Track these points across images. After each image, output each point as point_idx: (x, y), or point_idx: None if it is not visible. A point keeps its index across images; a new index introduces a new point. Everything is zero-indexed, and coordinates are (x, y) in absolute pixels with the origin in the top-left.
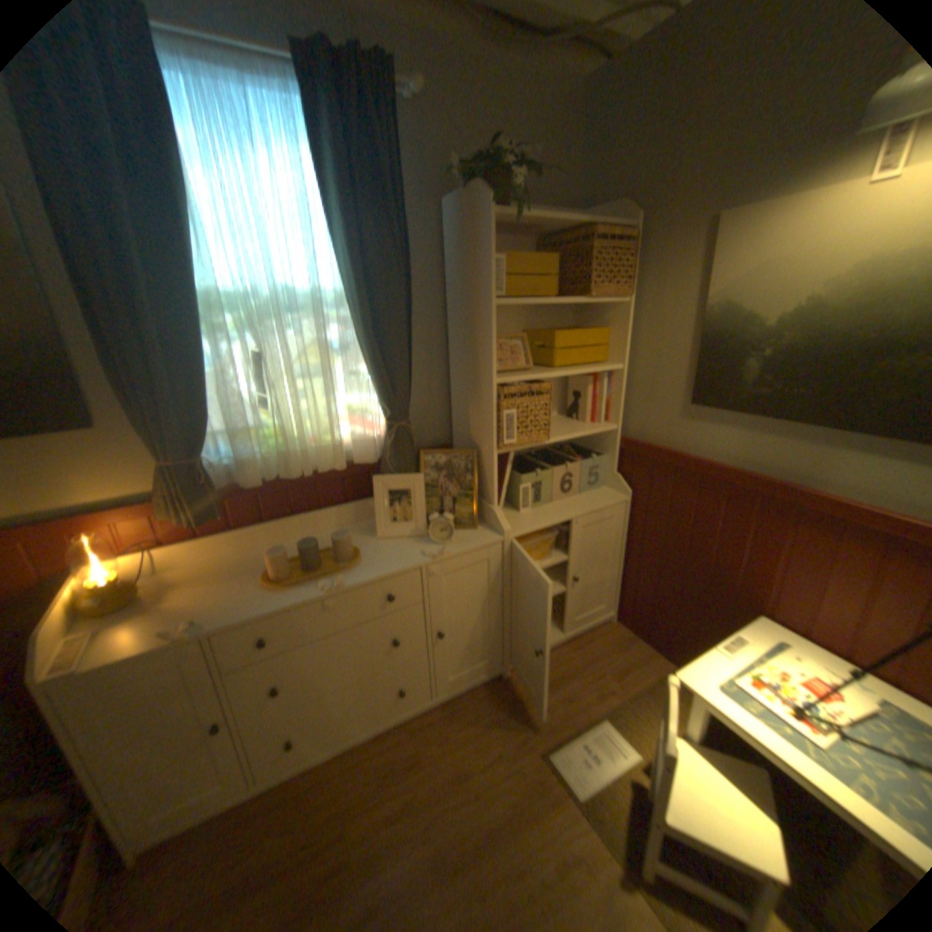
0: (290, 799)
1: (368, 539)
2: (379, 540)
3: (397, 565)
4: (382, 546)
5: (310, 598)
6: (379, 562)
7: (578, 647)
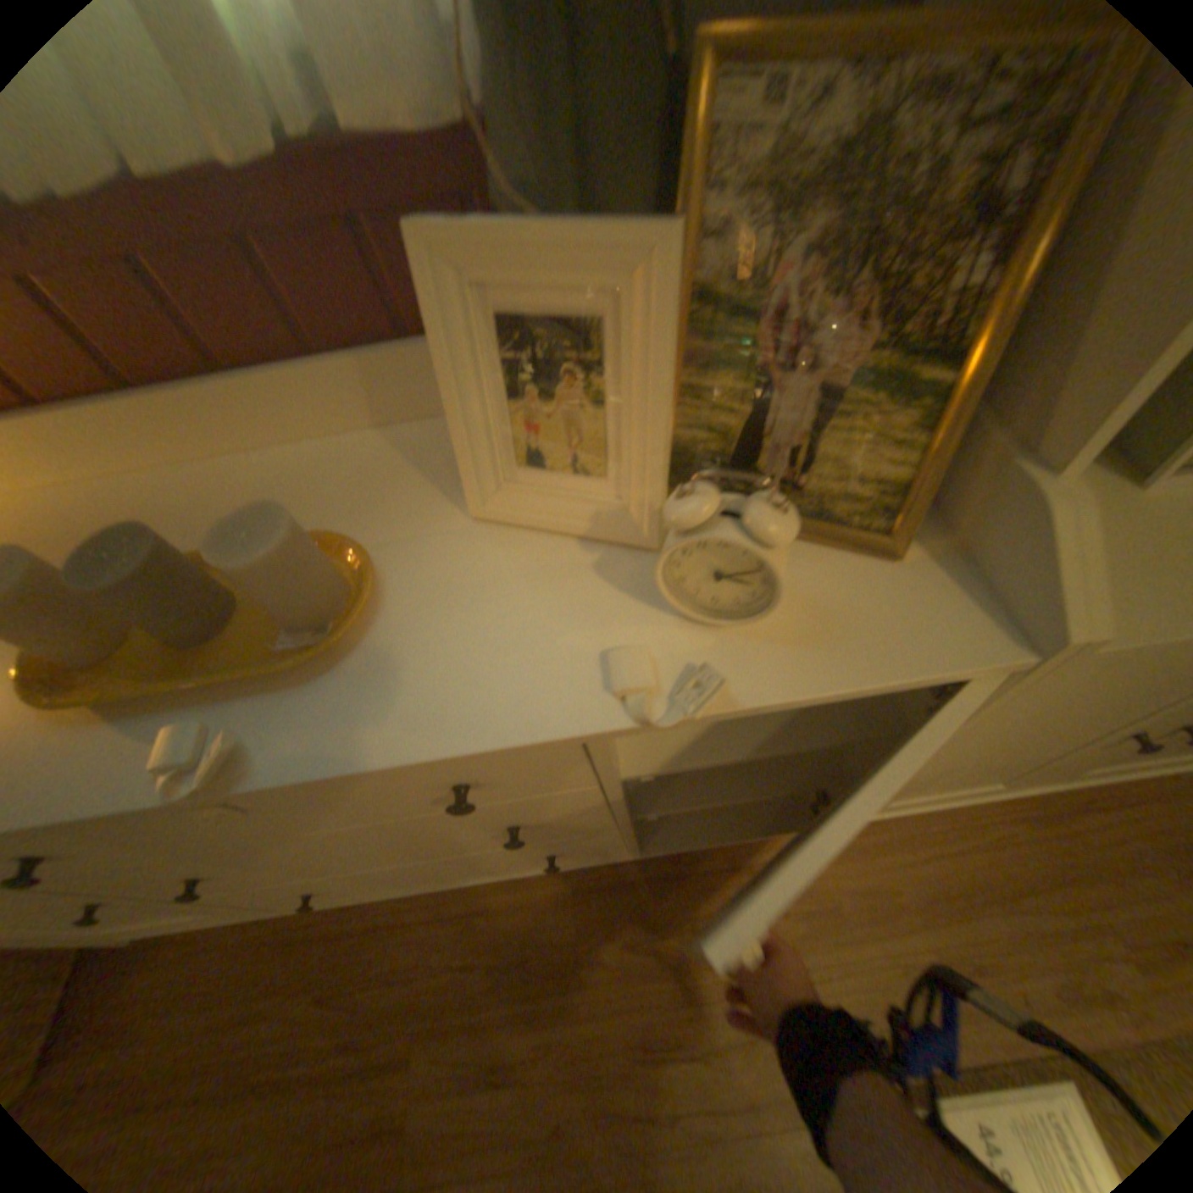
0: (347, 932)
1: (447, 506)
2: (479, 523)
3: (486, 705)
4: (479, 561)
5: (121, 793)
6: (426, 663)
7: (1045, 812)
